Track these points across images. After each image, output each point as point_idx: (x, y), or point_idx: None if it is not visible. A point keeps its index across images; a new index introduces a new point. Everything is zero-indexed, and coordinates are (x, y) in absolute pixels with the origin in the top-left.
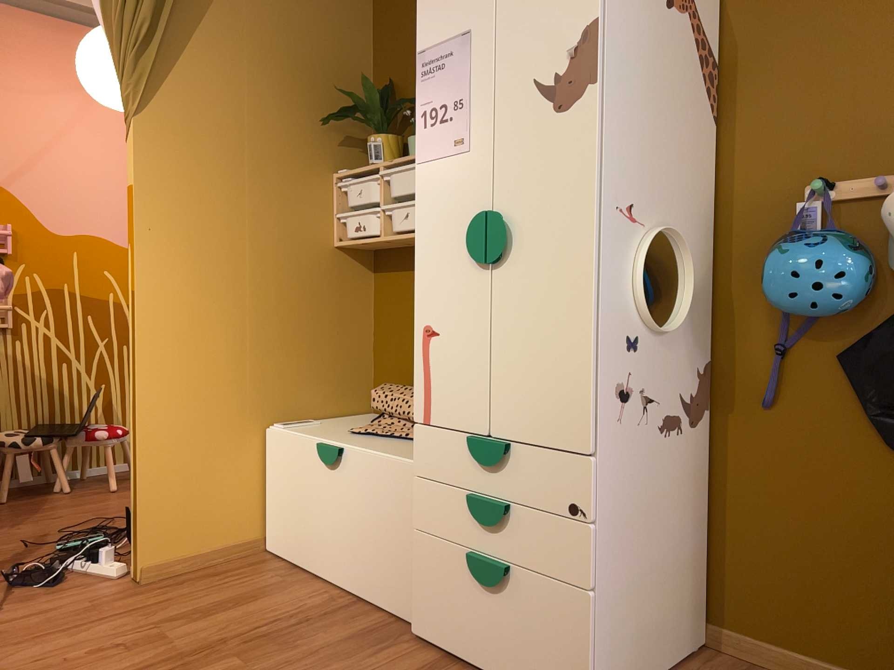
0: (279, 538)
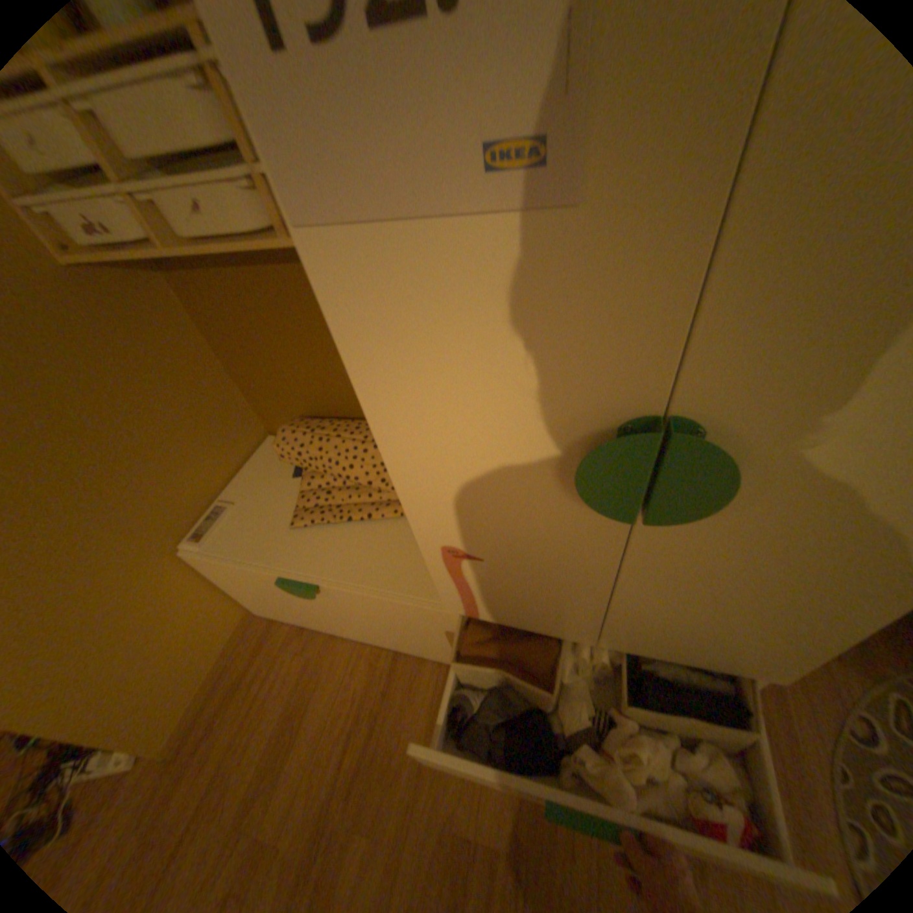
0: (267, 612)
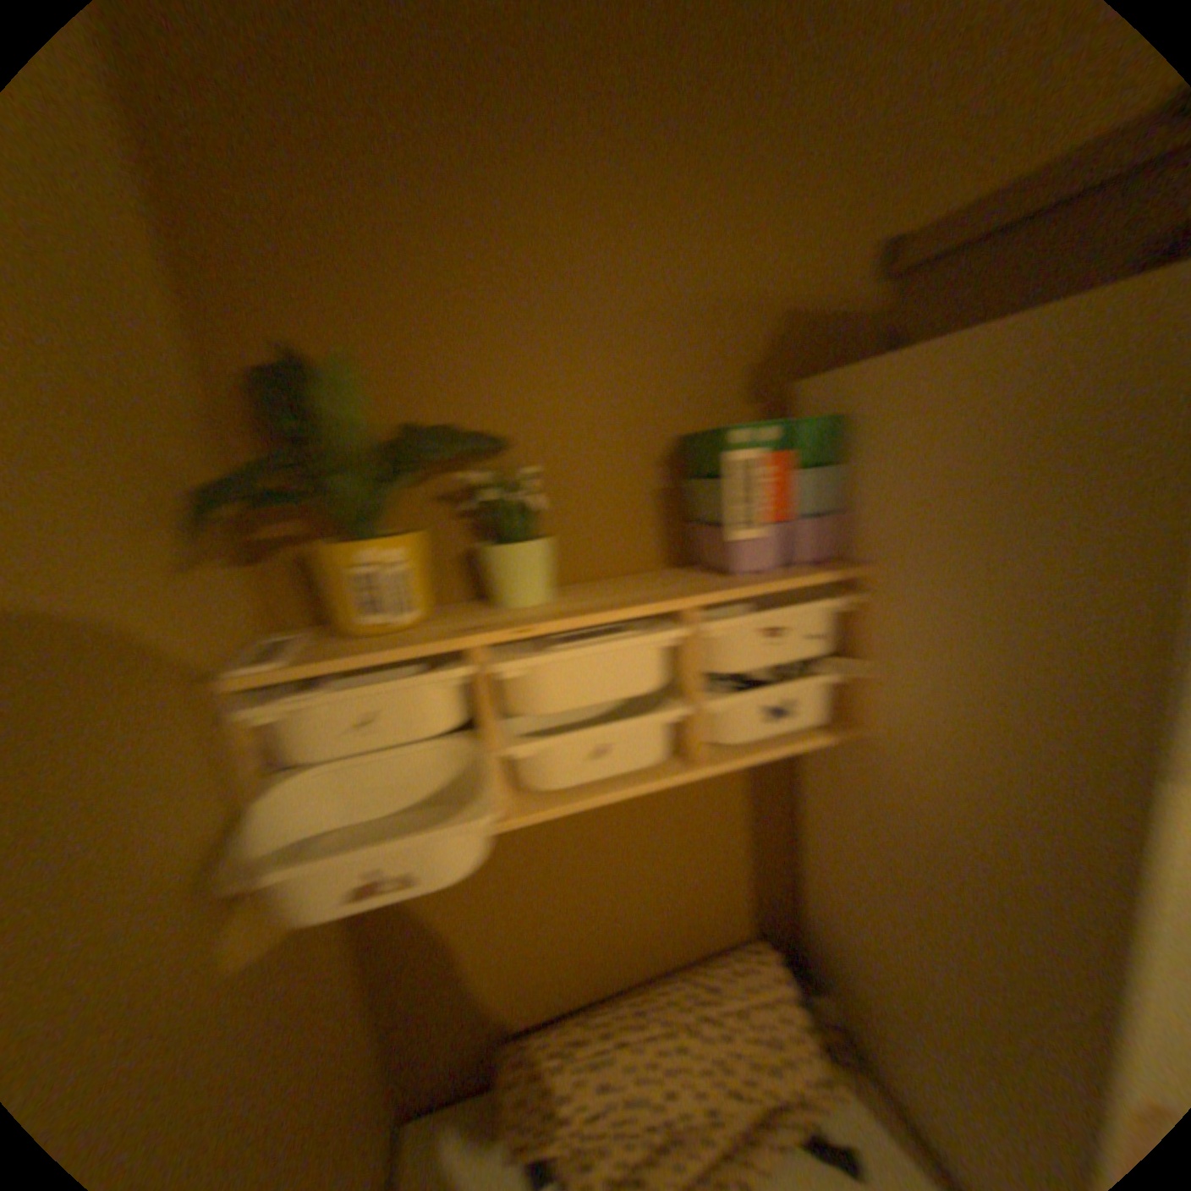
0: None
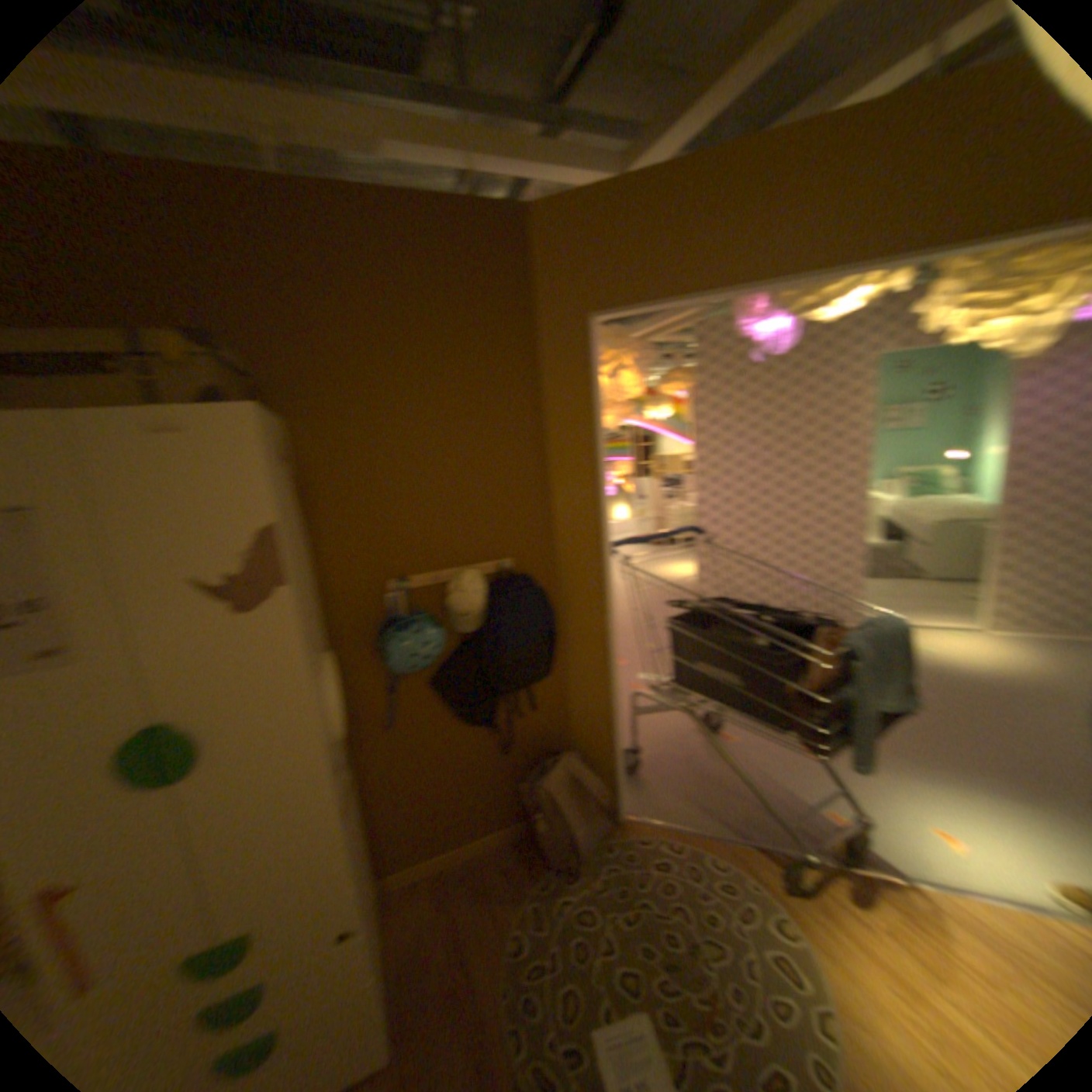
0: None
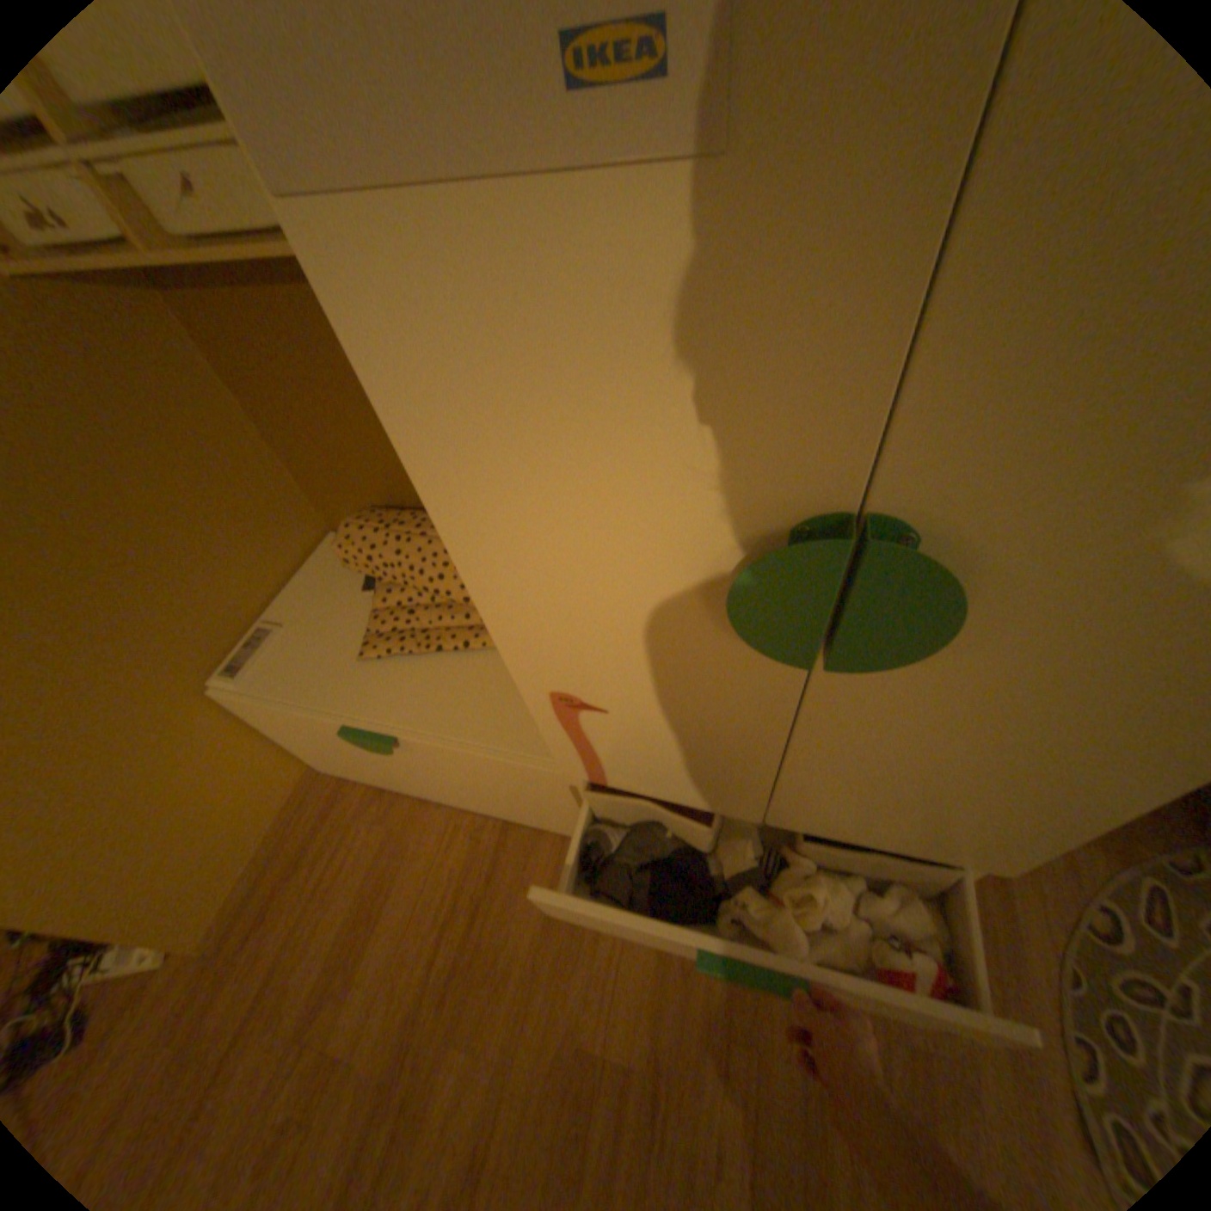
0: (334, 769)
